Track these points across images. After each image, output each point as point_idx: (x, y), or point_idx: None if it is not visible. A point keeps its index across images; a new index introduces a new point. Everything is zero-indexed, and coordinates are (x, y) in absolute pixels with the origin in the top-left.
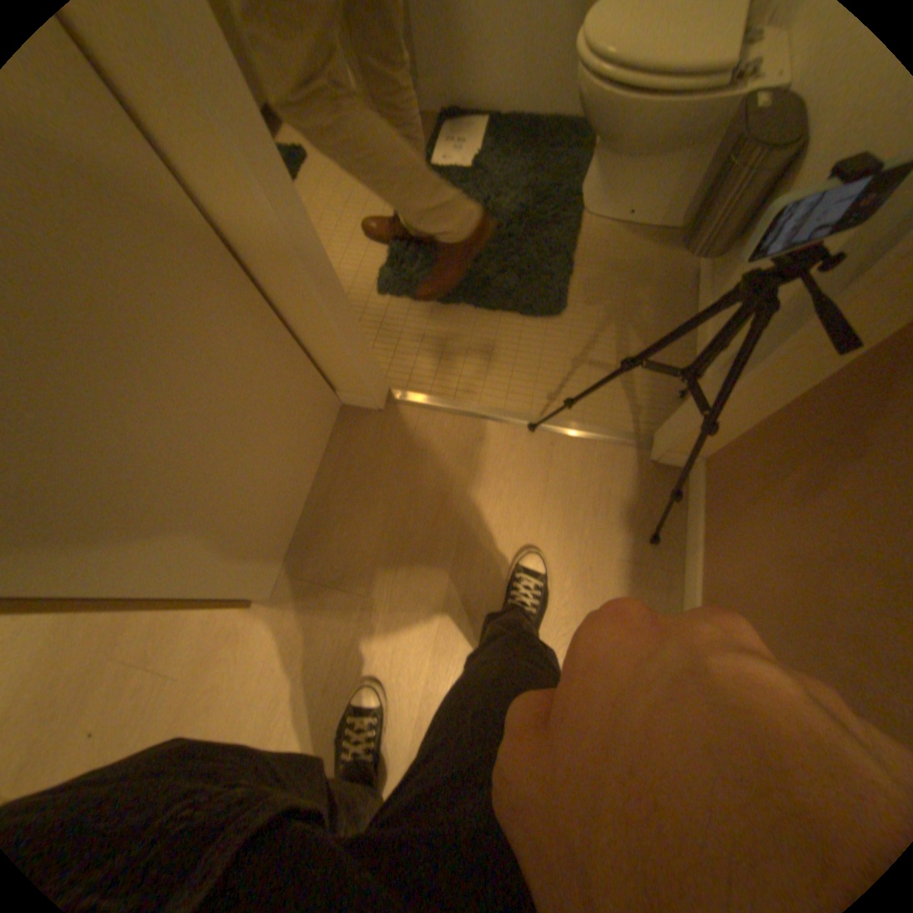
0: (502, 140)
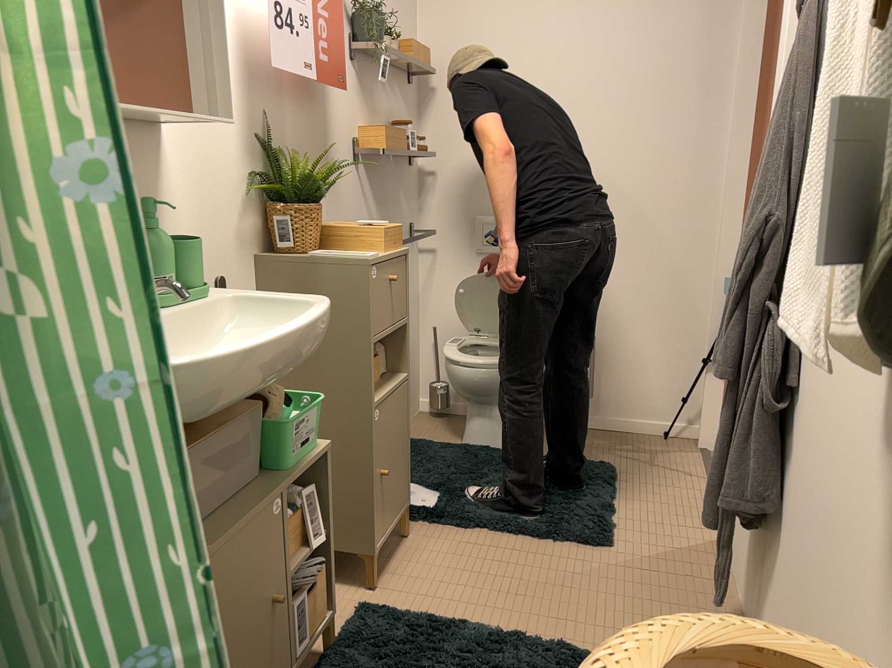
0: (416, 472)
